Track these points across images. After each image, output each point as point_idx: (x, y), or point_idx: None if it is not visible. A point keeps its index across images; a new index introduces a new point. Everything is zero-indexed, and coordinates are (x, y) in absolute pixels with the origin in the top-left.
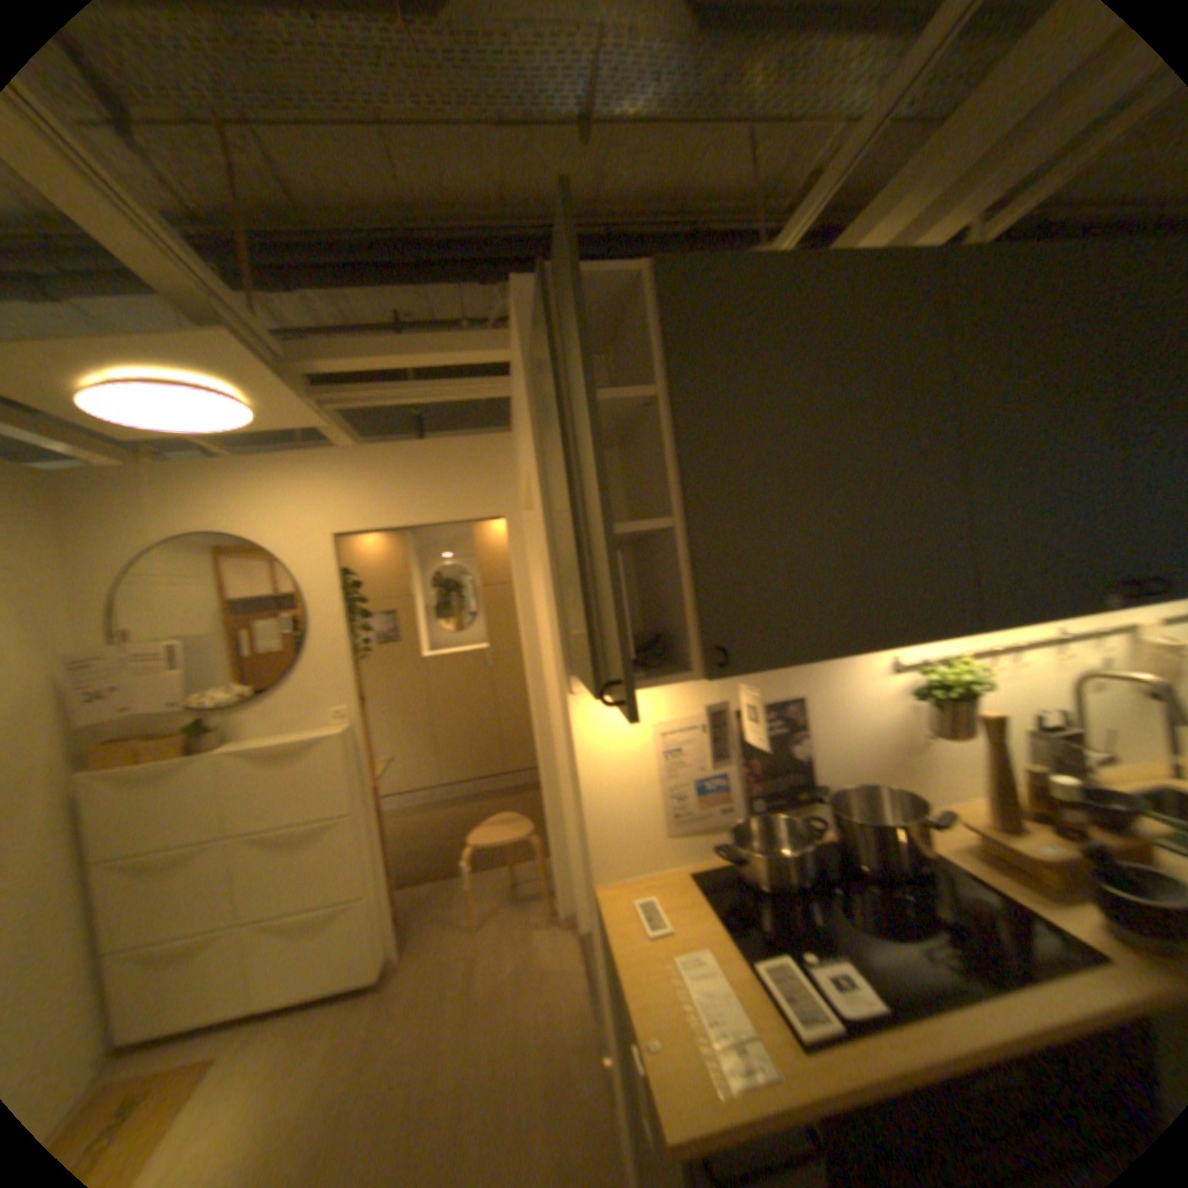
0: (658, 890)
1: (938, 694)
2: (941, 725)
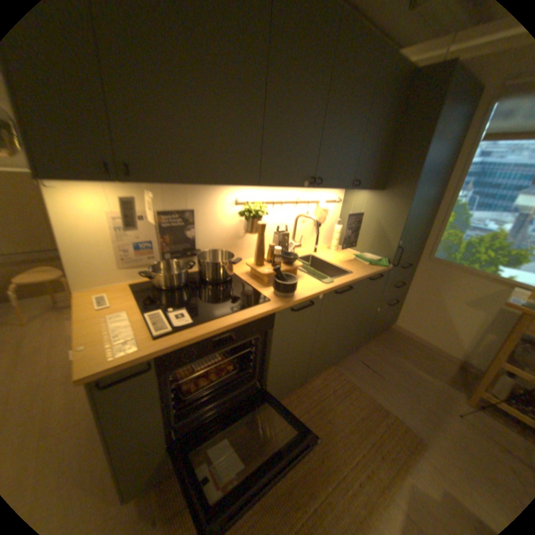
0: (107, 291)
1: (246, 213)
2: (247, 227)
